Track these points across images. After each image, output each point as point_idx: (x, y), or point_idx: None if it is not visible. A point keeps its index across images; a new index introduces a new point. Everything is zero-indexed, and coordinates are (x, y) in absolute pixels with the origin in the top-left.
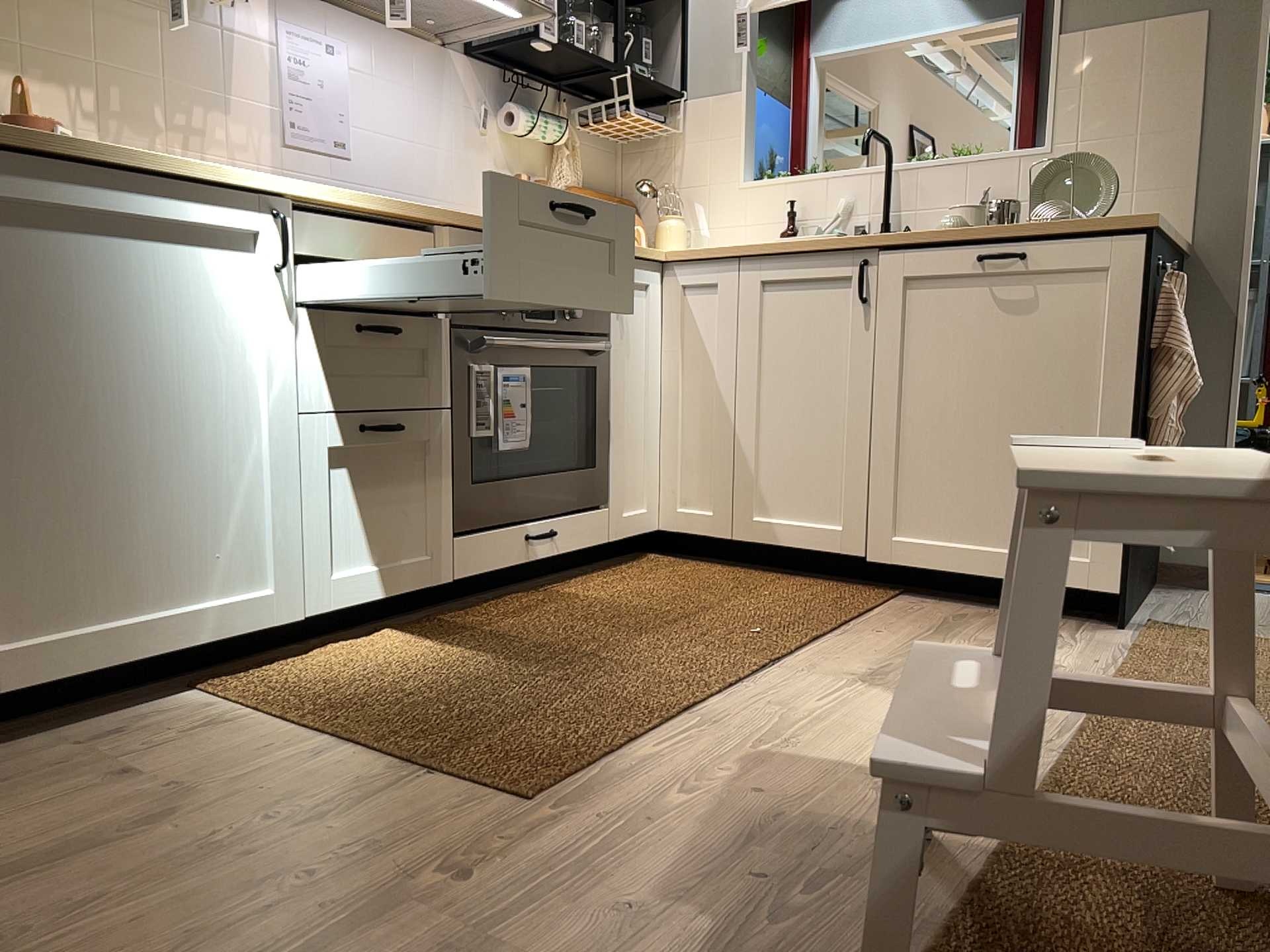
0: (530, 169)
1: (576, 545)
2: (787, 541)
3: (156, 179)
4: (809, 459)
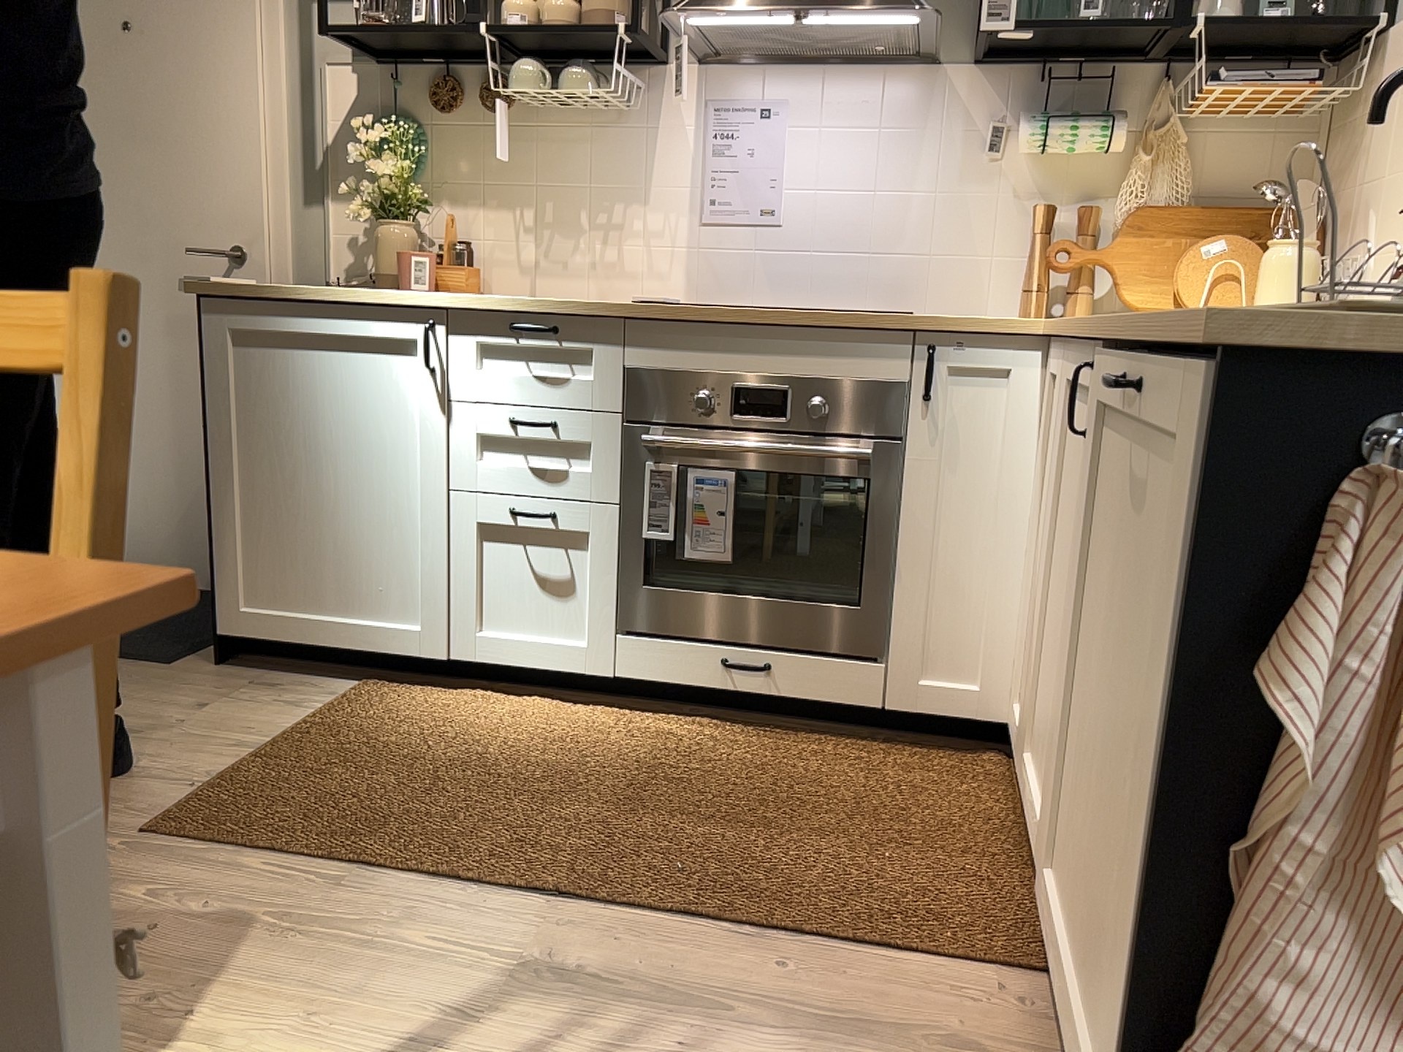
0: (1085, 190)
1: (816, 698)
2: (1031, 813)
3: (340, 305)
4: (1057, 695)
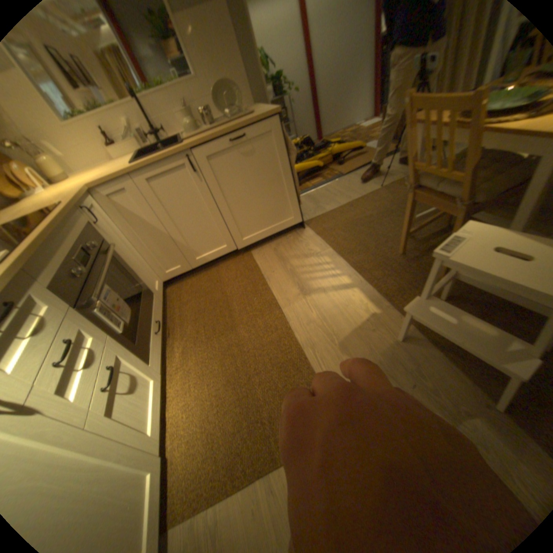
0: None
1: (162, 316)
2: (211, 259)
3: None
4: (204, 233)
